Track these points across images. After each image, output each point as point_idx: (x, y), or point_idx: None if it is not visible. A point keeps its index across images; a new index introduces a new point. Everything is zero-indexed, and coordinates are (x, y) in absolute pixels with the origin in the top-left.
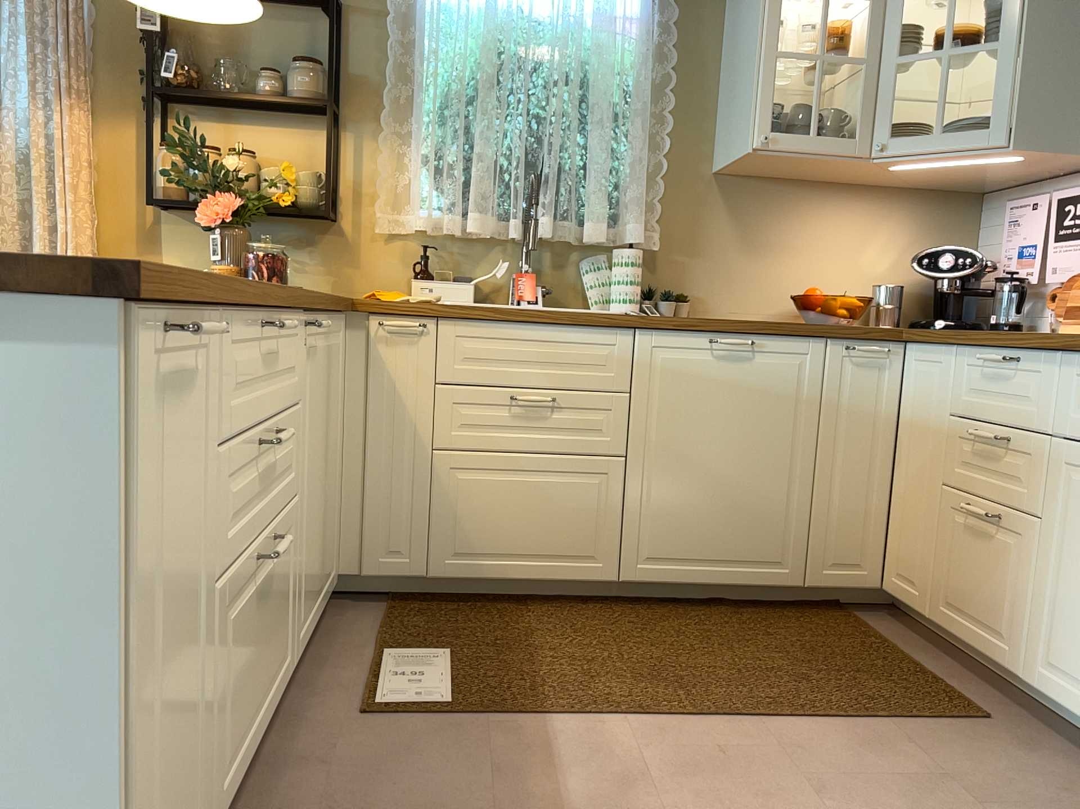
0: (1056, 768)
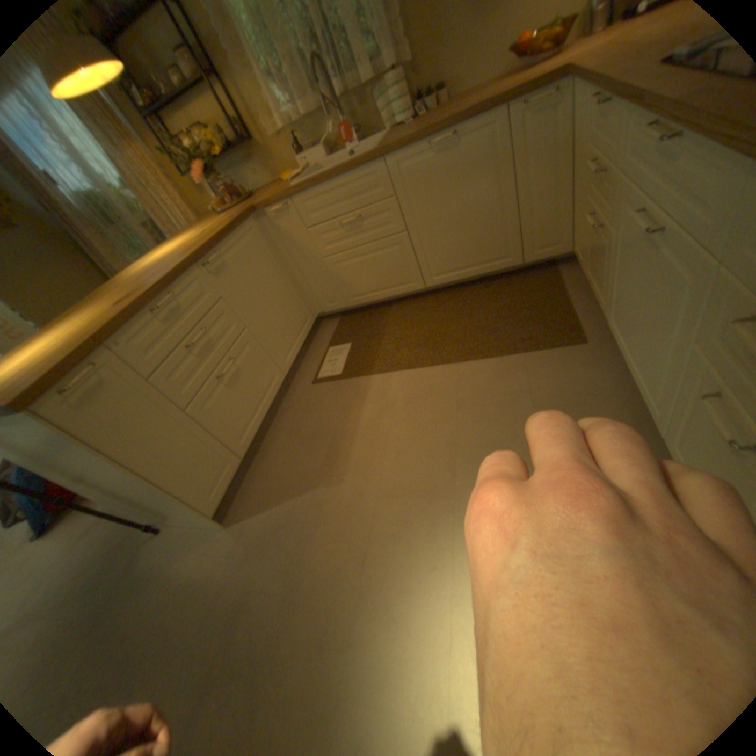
0: (603, 372)
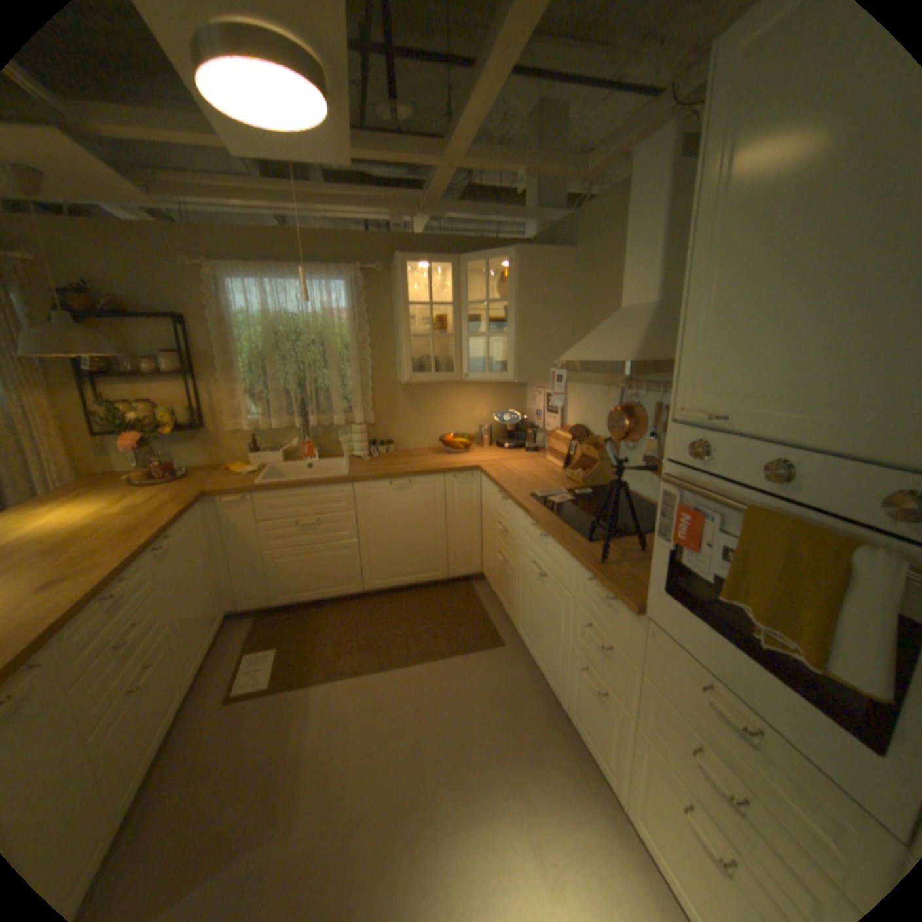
0: (519, 671)
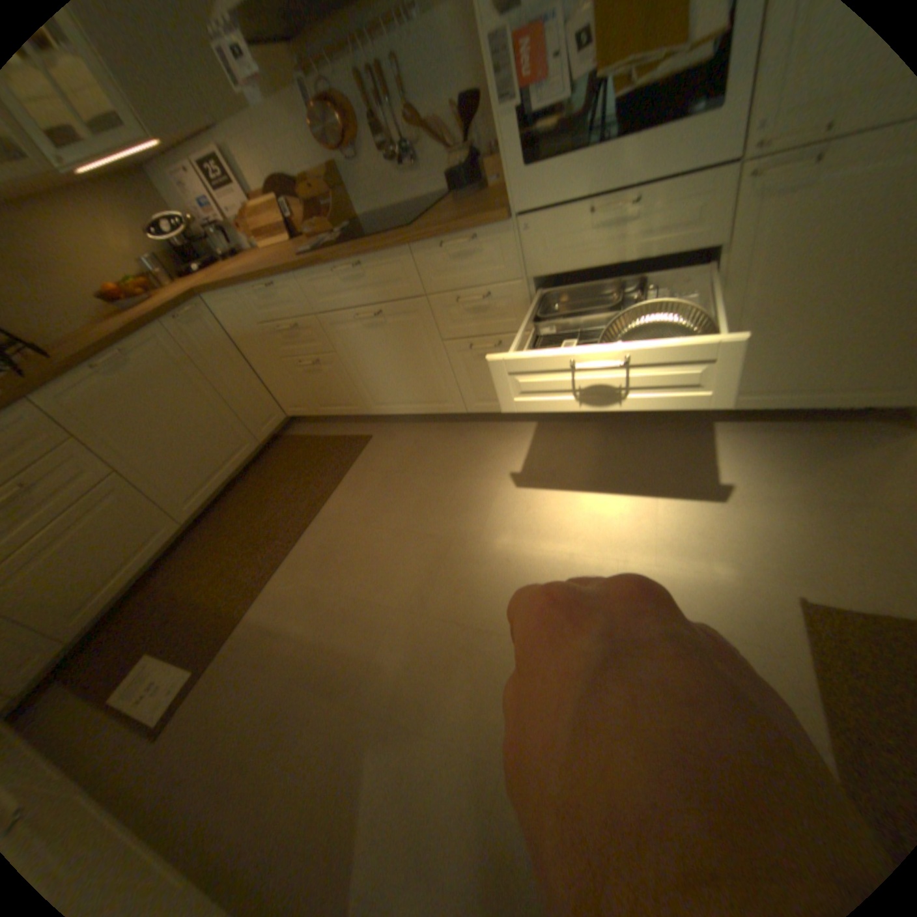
0: (402, 434)
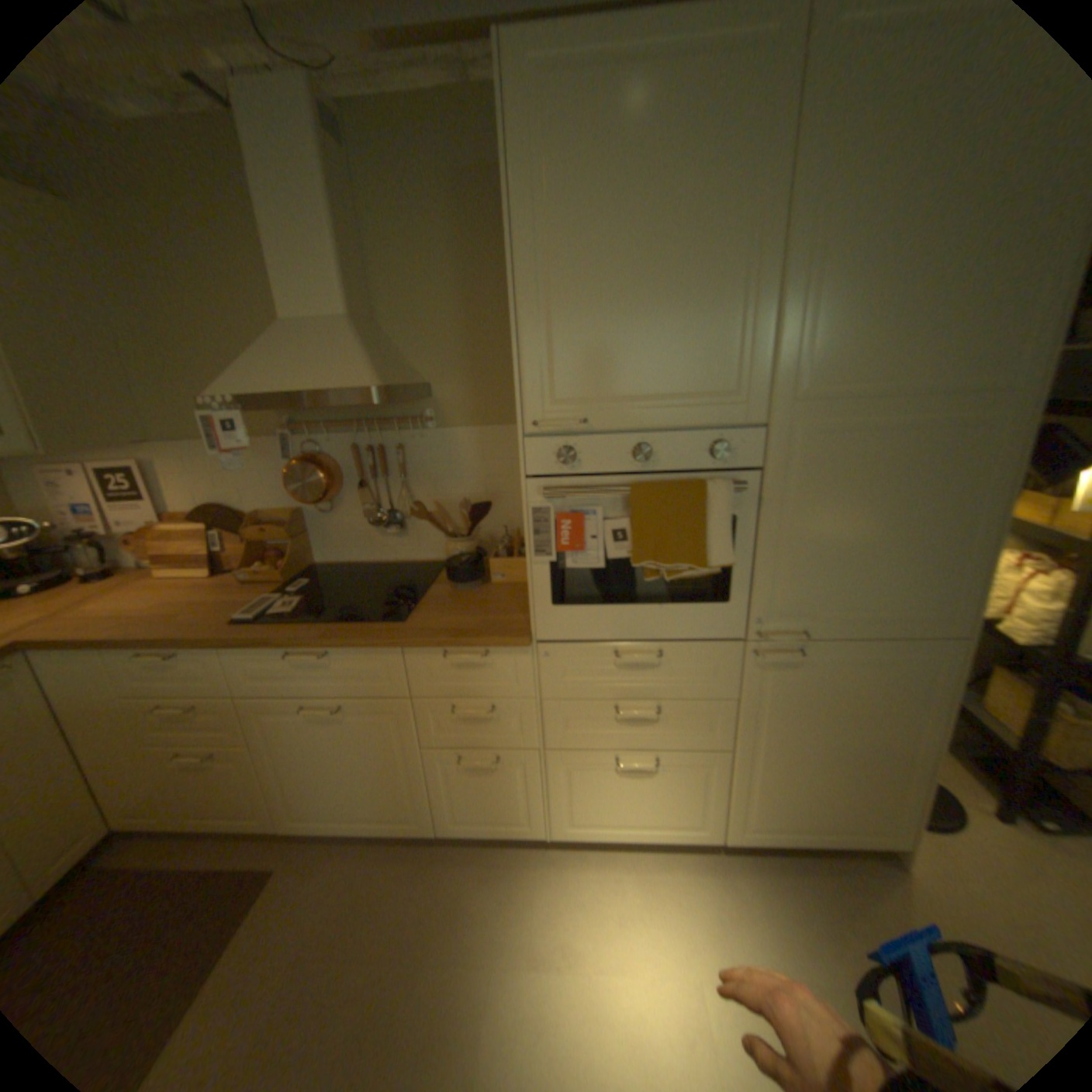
0: (327, 871)
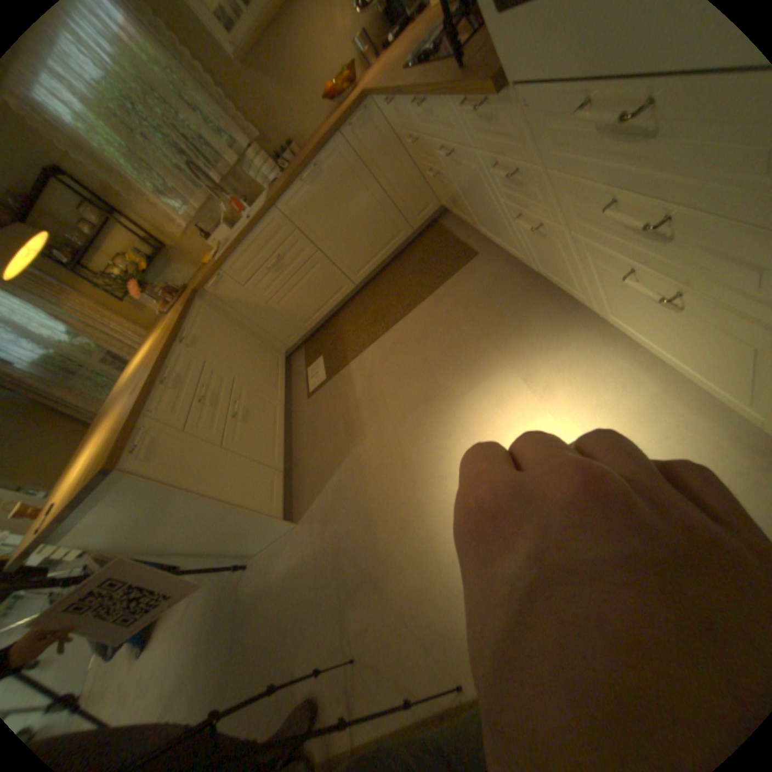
0: (496, 263)
